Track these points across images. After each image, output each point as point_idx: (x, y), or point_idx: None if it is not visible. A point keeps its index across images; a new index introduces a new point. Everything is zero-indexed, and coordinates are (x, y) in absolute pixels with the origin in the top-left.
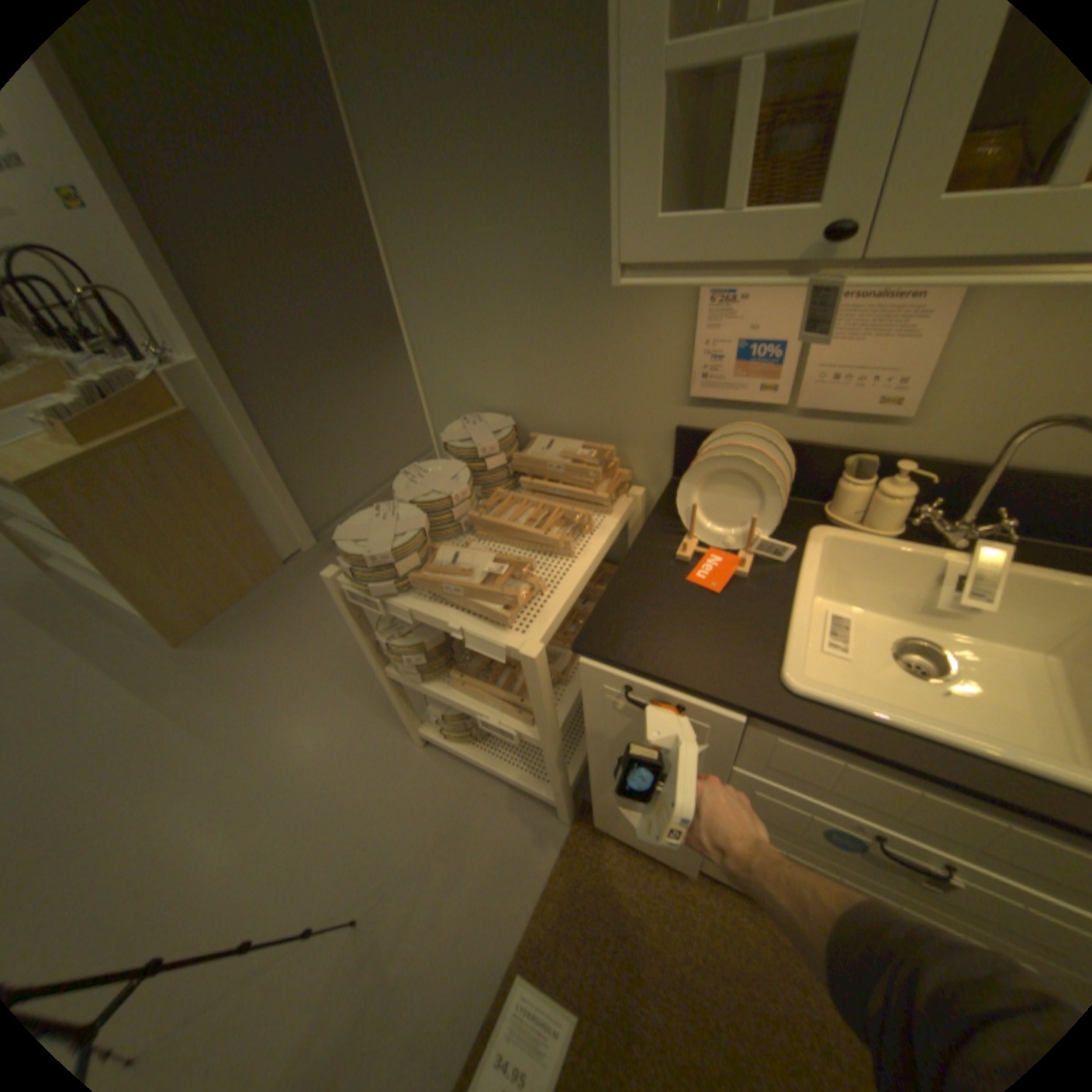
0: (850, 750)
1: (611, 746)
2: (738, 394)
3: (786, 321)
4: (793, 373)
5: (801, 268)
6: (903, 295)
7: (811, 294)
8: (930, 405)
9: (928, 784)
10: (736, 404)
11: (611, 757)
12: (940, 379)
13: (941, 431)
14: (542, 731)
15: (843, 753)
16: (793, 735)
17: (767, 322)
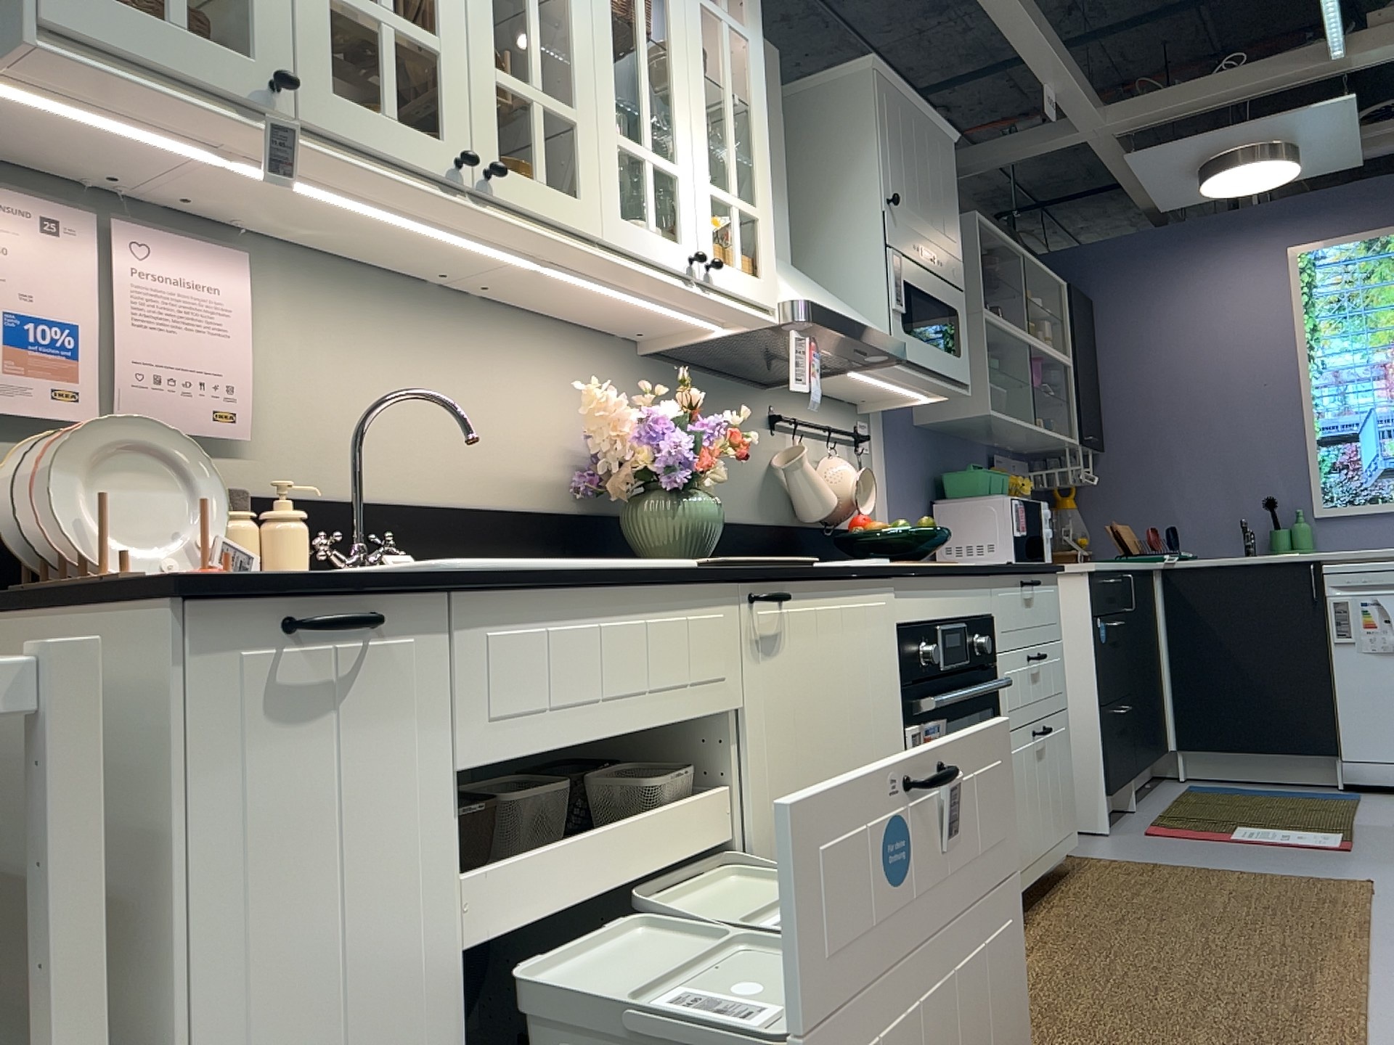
0: (541, 577)
1: (236, 964)
2: (13, 408)
3: (73, 300)
4: (98, 376)
5: (244, 113)
6: (201, 291)
7: (97, 270)
8: (256, 432)
9: (591, 604)
10: (7, 432)
11: (237, 1023)
12: (255, 401)
13: (277, 465)
14: (54, 1043)
15: (533, 608)
16: (490, 610)
17: (45, 295)
